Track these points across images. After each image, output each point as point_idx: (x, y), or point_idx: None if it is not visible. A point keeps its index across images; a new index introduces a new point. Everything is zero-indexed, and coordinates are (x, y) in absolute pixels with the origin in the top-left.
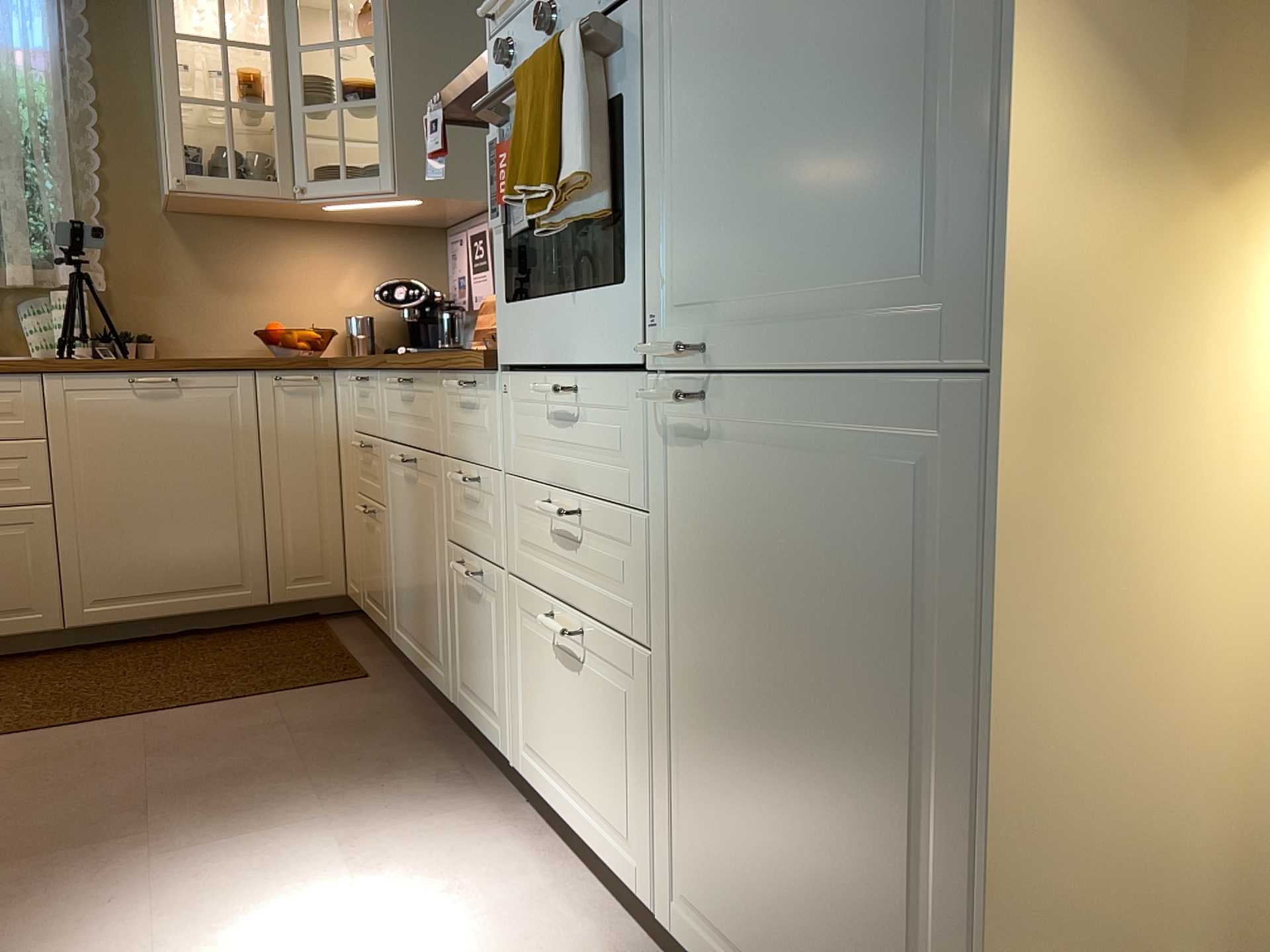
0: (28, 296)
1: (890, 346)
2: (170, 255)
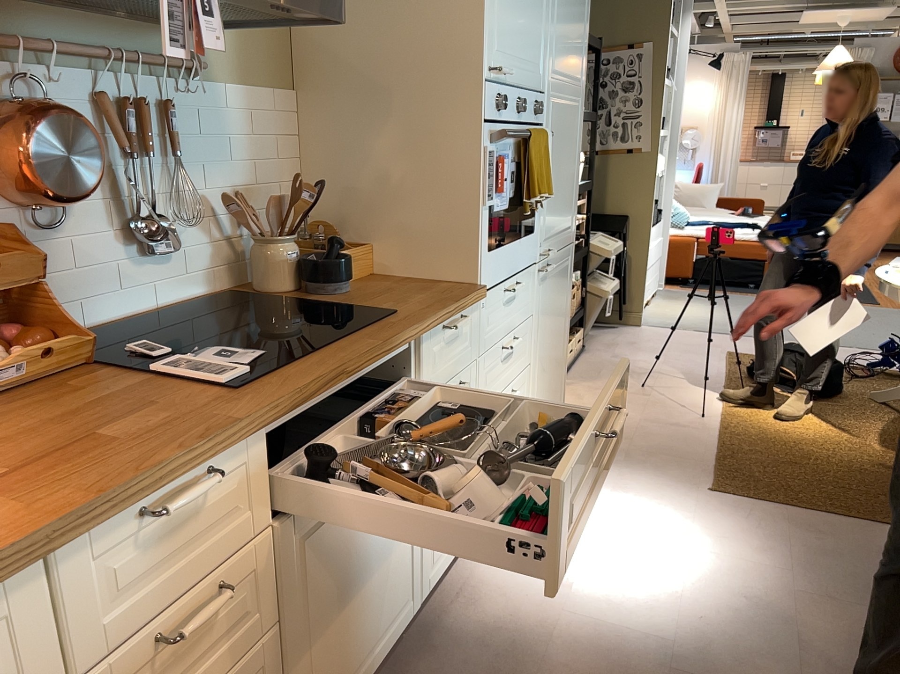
0: None
1: (567, 240)
2: None
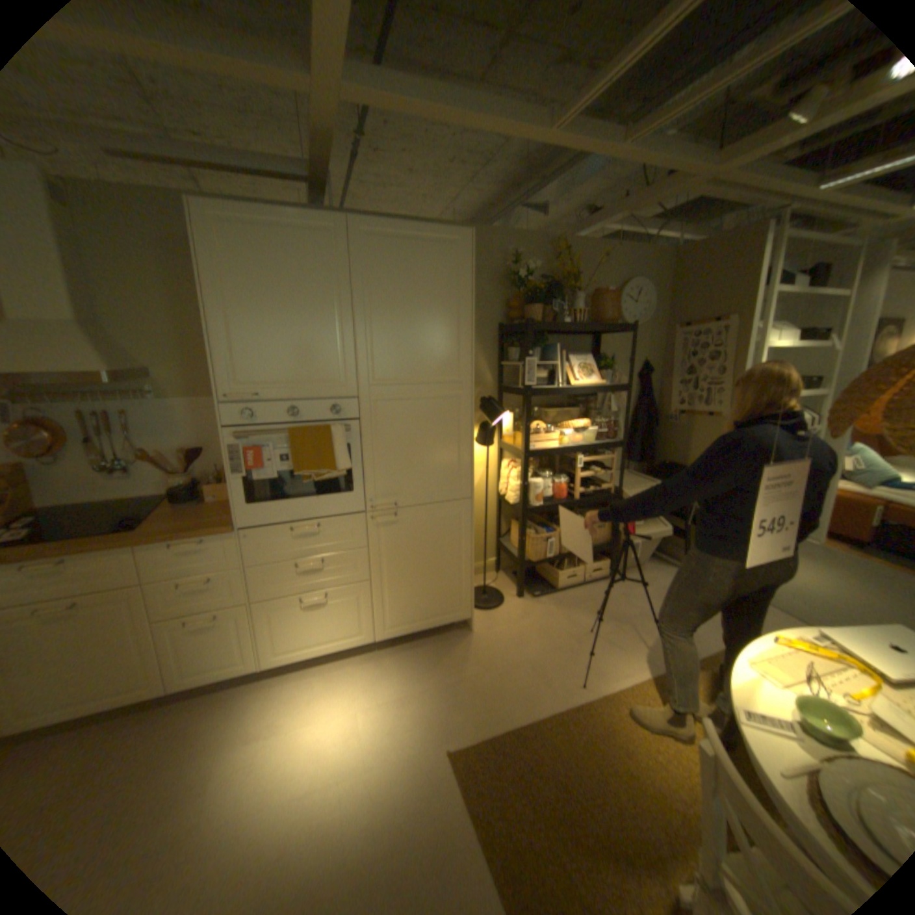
0: None
1: (446, 497)
2: None
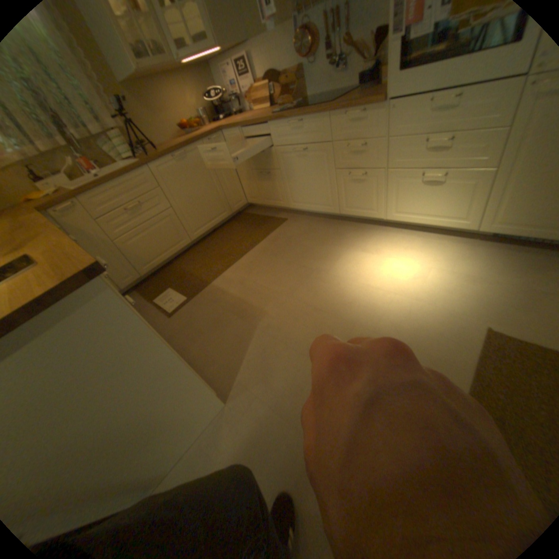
0: (94, 136)
1: None
2: (129, 101)
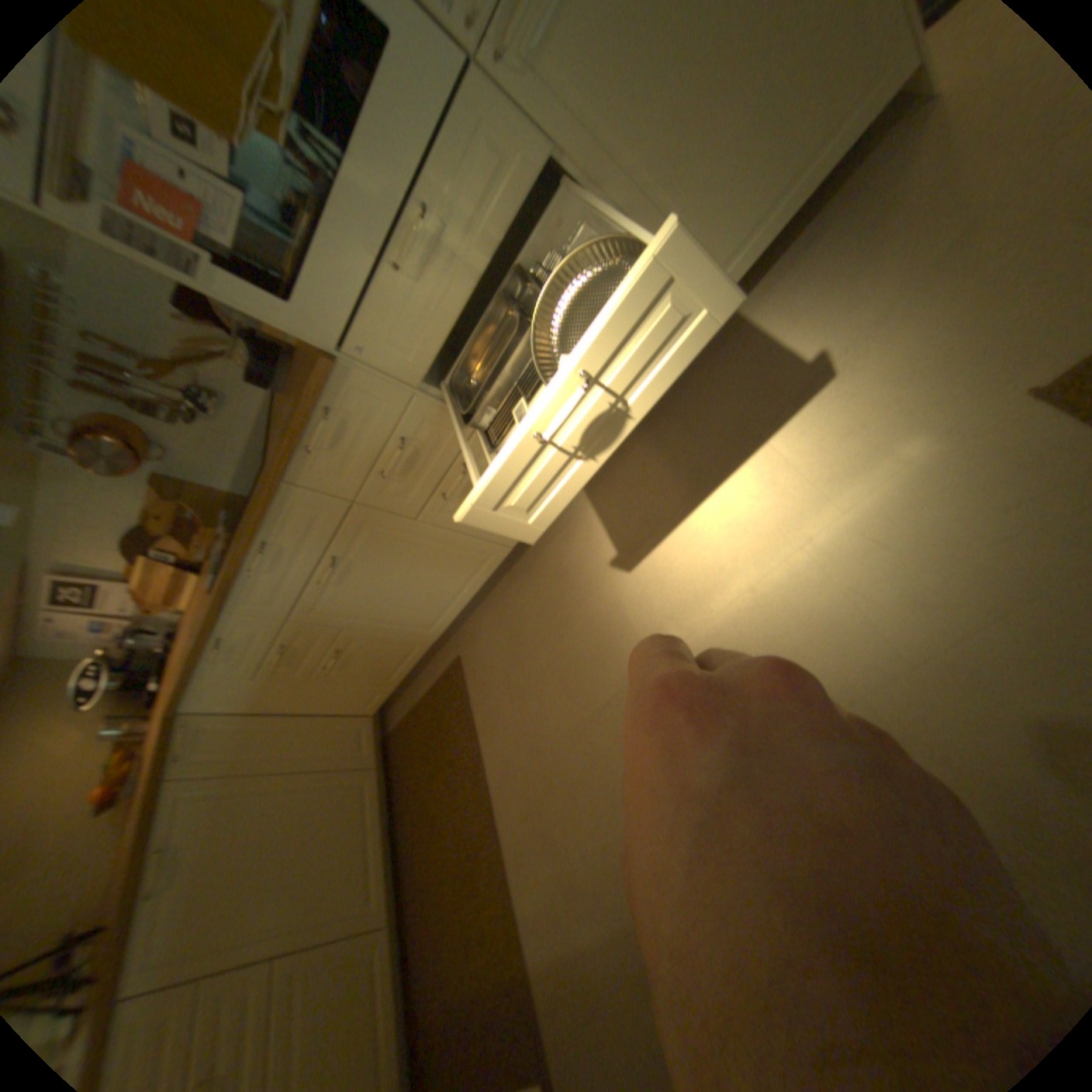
0: None
1: None
2: None
